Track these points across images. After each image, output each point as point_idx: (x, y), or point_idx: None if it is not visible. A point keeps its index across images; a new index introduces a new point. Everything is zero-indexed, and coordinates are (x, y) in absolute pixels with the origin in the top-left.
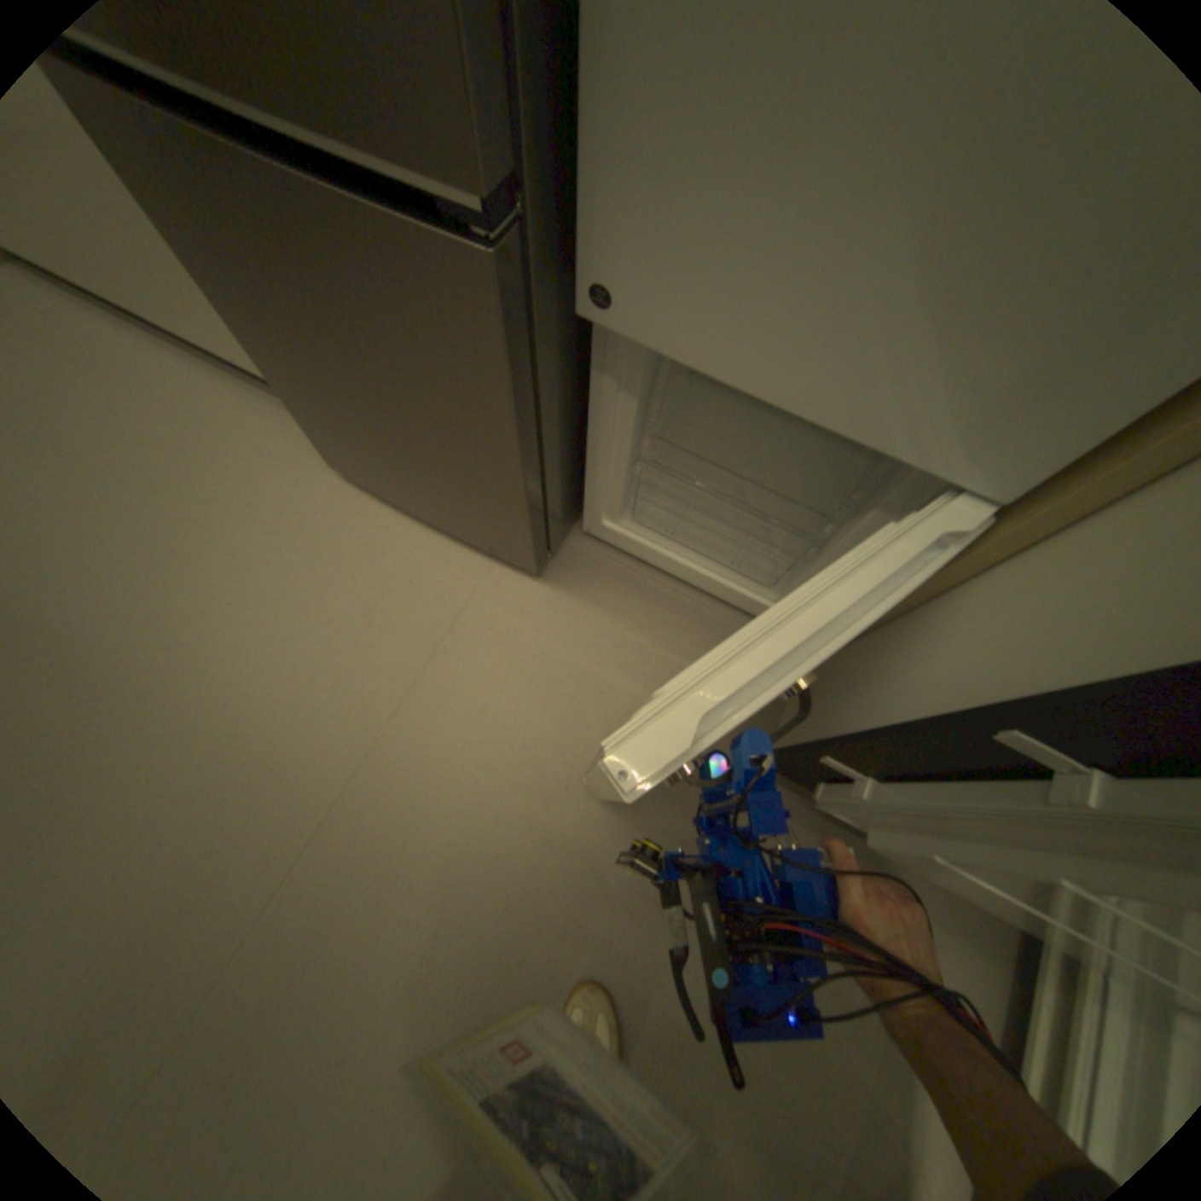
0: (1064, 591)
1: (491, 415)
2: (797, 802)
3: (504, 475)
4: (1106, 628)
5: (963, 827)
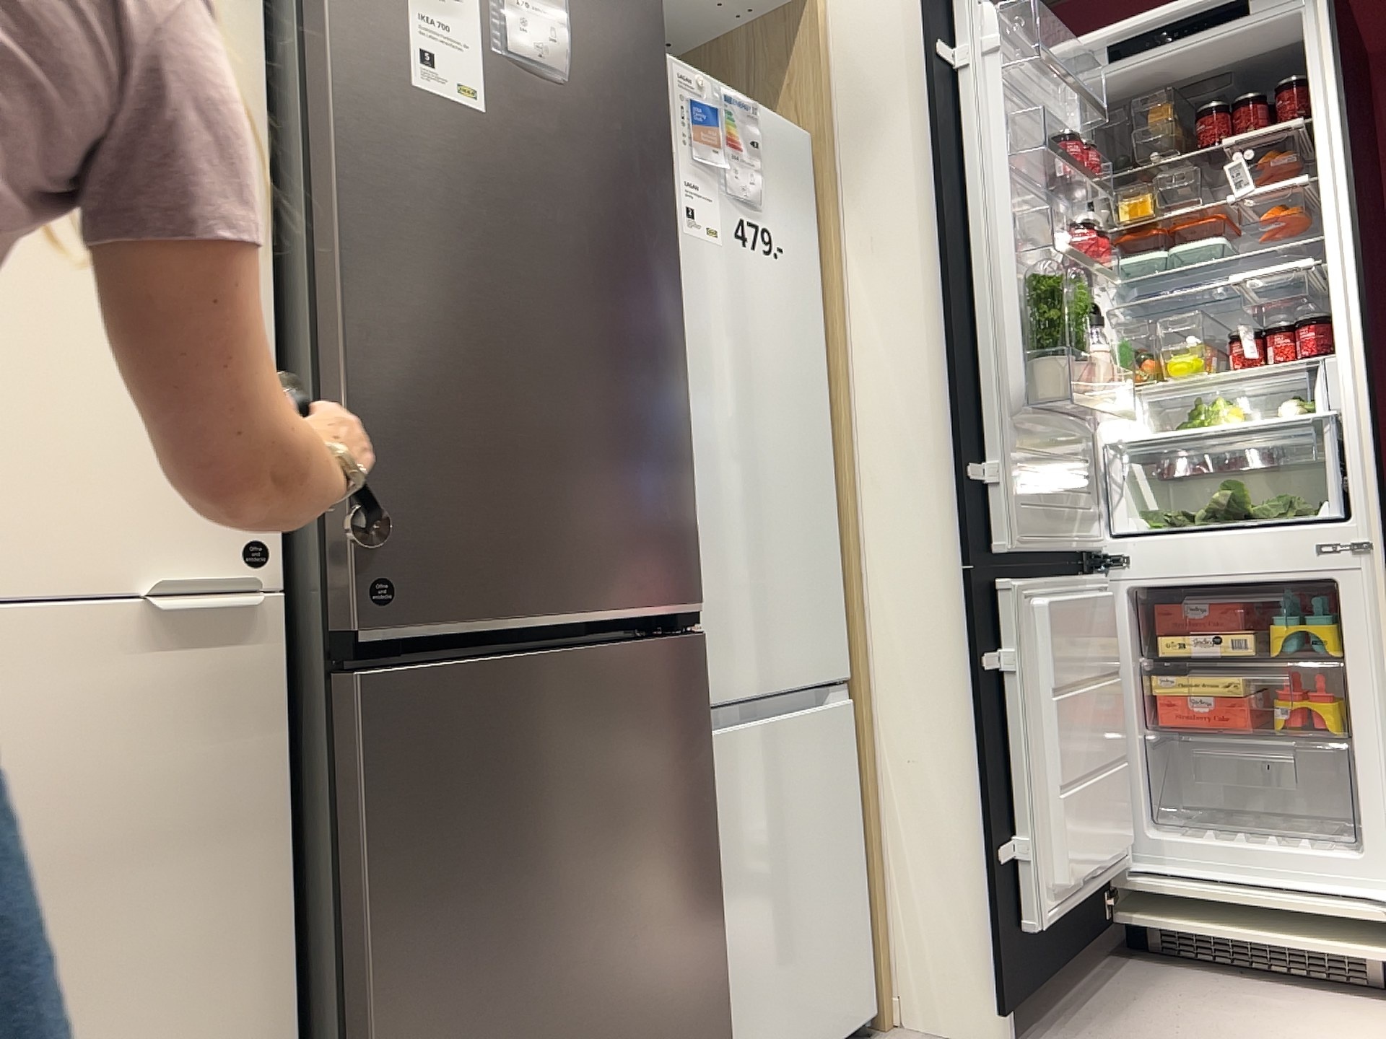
0: (914, 663)
1: (703, 812)
2: (1052, 1037)
3: (708, 916)
4: (940, 637)
5: (1042, 765)
